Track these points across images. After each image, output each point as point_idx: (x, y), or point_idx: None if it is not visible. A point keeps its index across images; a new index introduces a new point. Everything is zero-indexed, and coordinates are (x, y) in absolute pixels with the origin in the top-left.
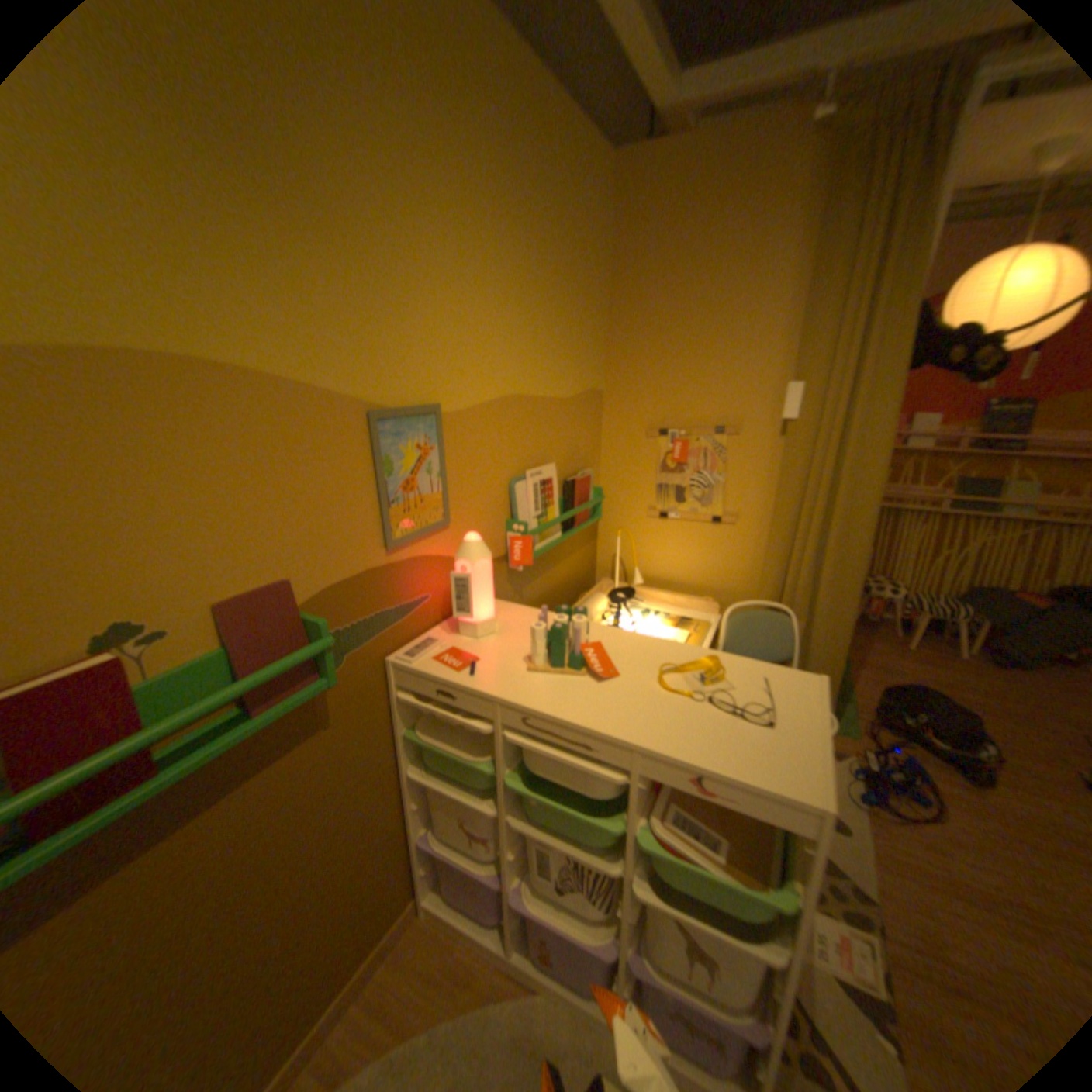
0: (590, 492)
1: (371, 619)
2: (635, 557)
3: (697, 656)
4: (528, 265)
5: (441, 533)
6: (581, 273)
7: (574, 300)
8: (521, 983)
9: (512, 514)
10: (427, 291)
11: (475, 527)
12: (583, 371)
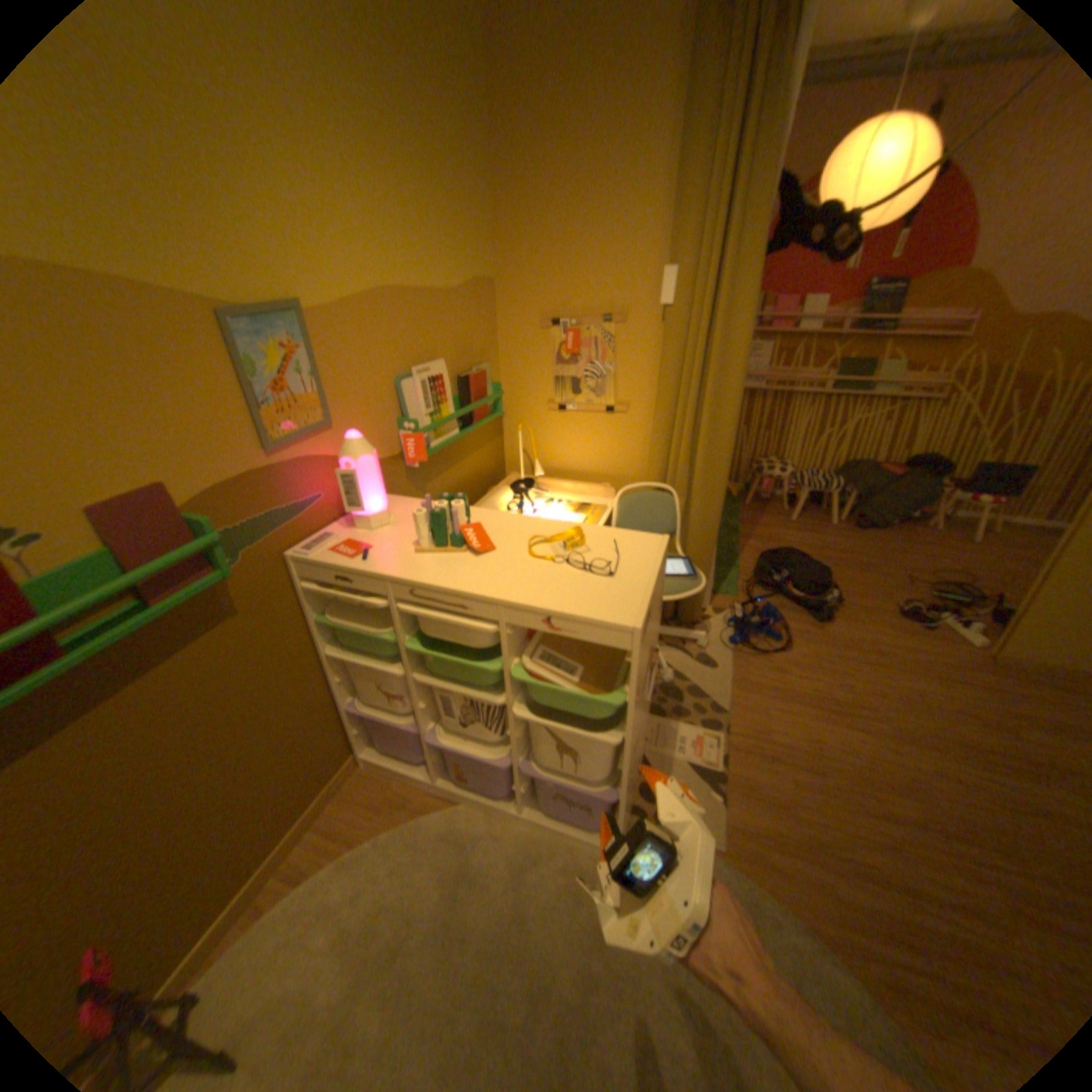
0: (486, 388)
1: (261, 518)
2: (534, 450)
3: (565, 529)
4: (381, 137)
5: (324, 434)
6: (450, 145)
7: (446, 178)
8: (446, 799)
9: (401, 414)
10: (261, 174)
11: (361, 428)
12: (466, 259)
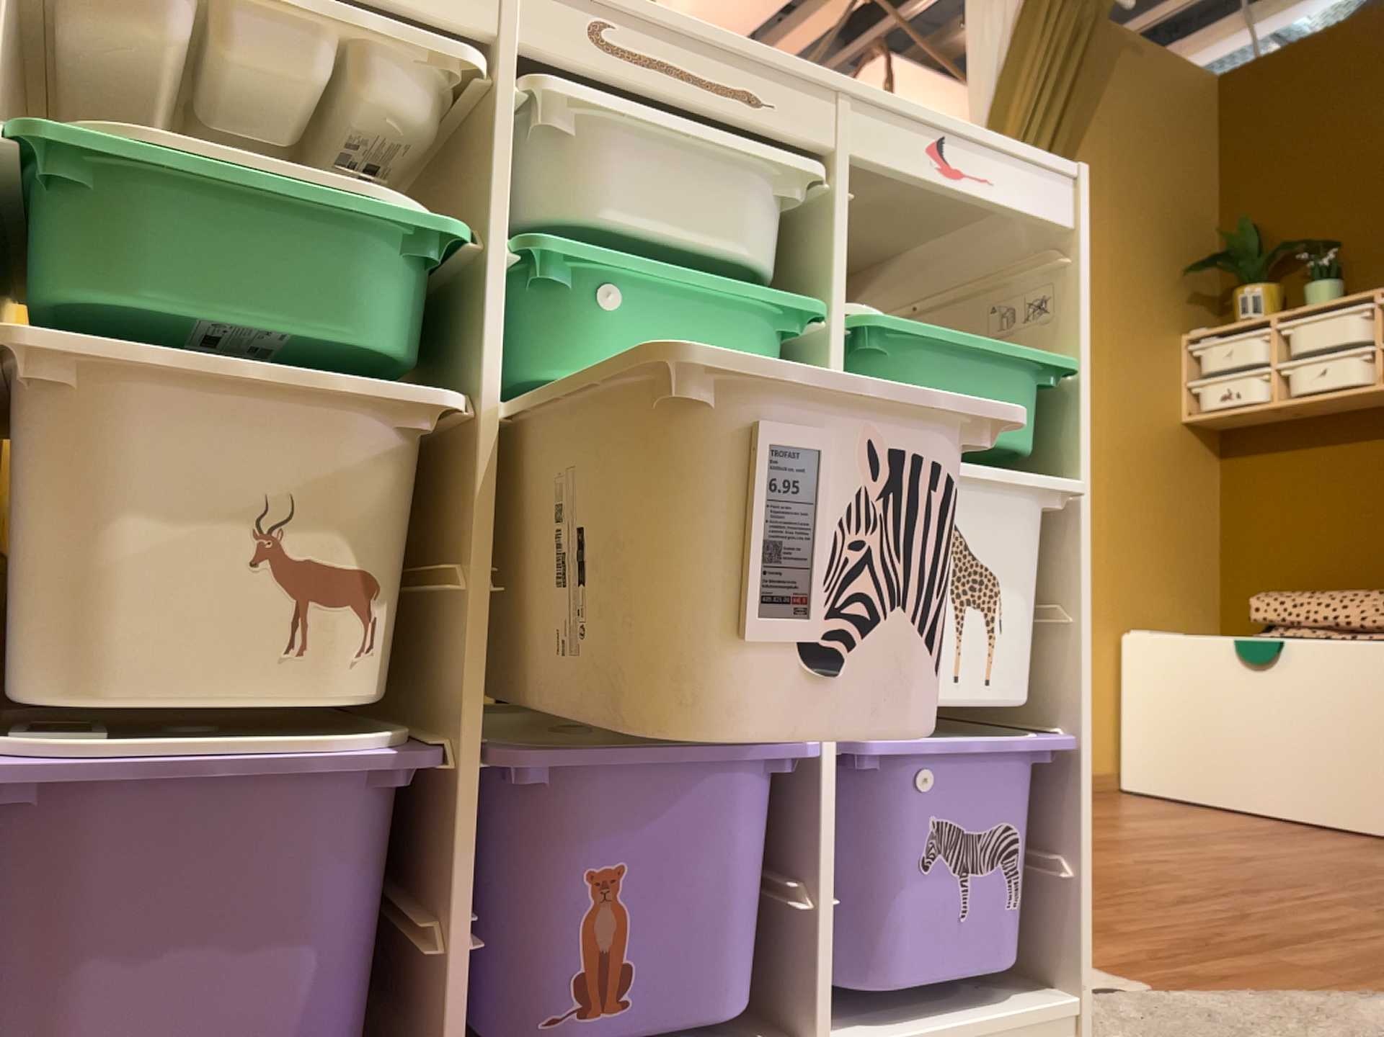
0: None
1: None
2: None
3: None
4: None
5: None
6: None
7: None
8: None
9: None
10: None
11: None
12: None
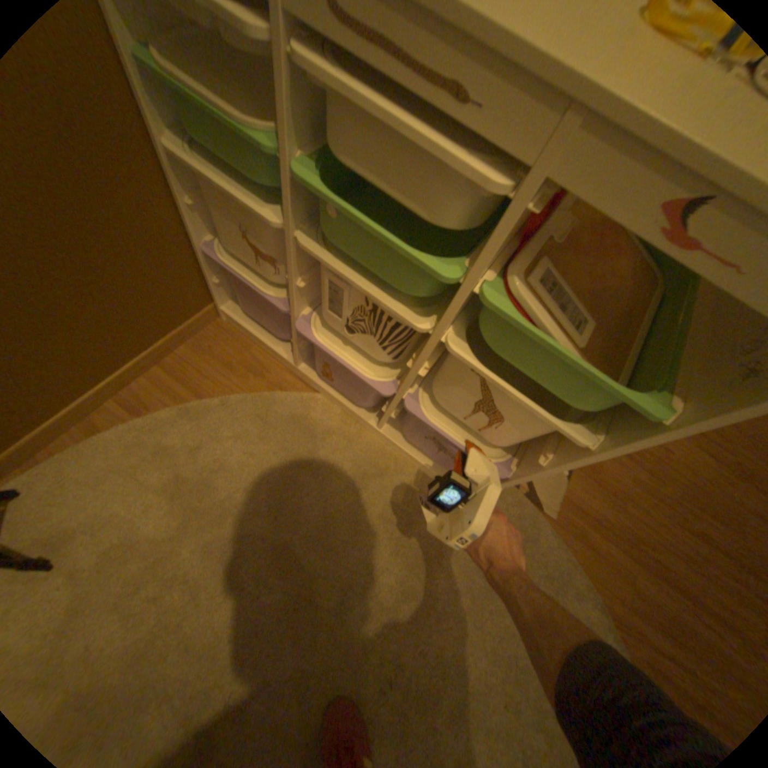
0: None
1: None
2: None
3: None
4: None
5: None
6: None
7: None
8: (306, 383)
9: None
10: None
11: None
12: None
